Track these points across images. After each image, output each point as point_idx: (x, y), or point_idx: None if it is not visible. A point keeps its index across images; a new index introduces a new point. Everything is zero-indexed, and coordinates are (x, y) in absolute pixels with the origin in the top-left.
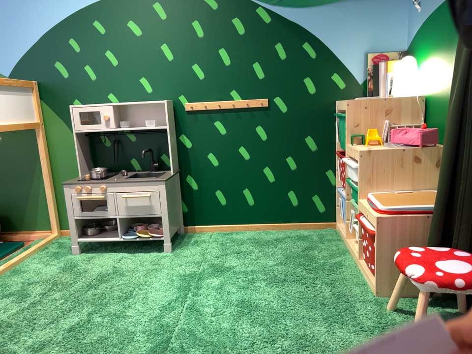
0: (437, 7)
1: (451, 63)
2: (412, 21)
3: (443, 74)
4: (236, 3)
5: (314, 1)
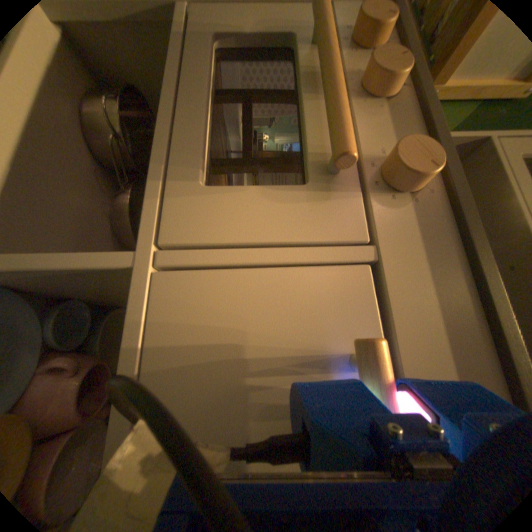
0: None
1: None
2: None
3: None
4: None
5: None
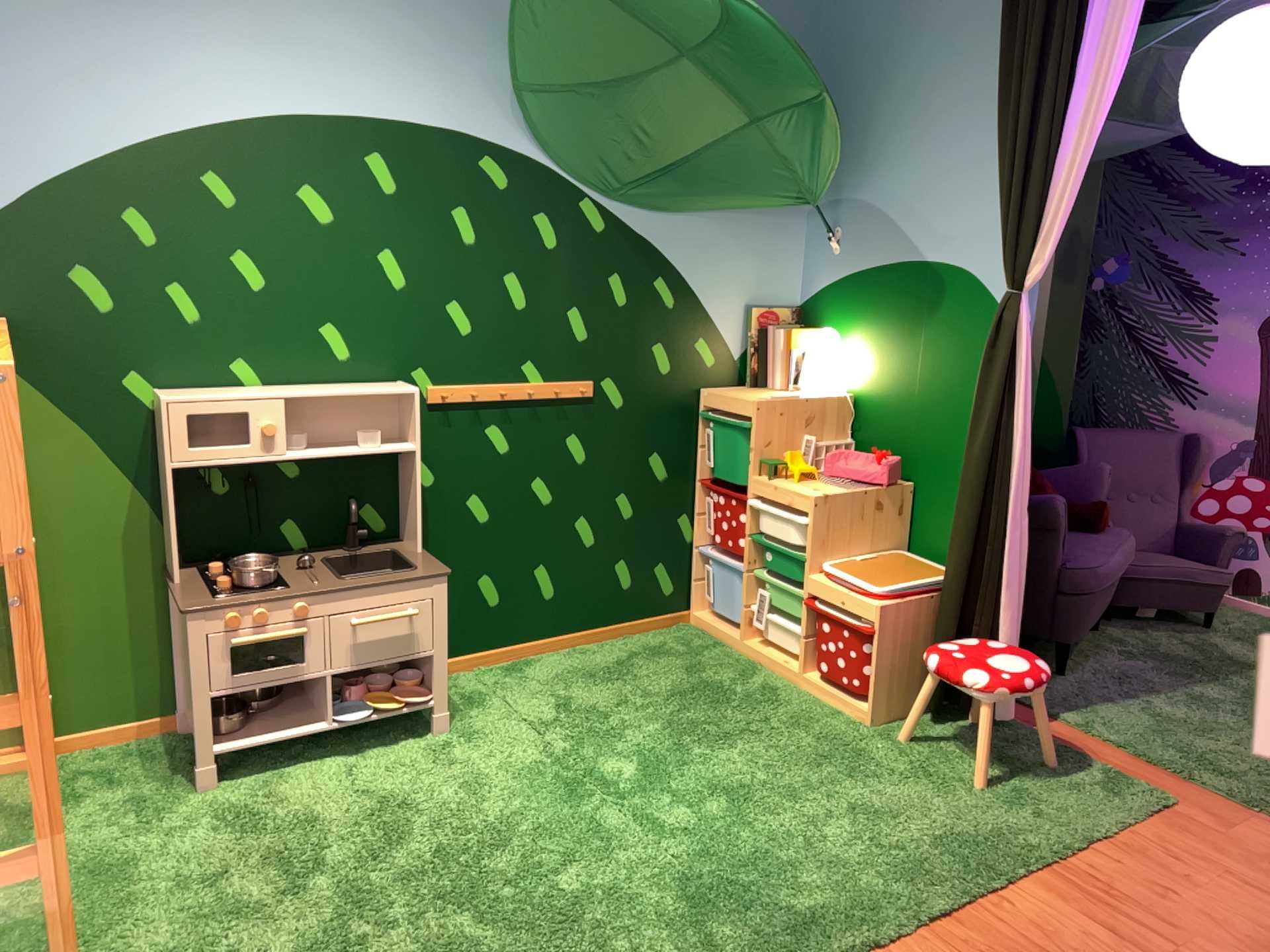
0: (877, 269)
1: (907, 361)
2: (813, 267)
3: (890, 374)
4: (547, 190)
5: (680, 209)
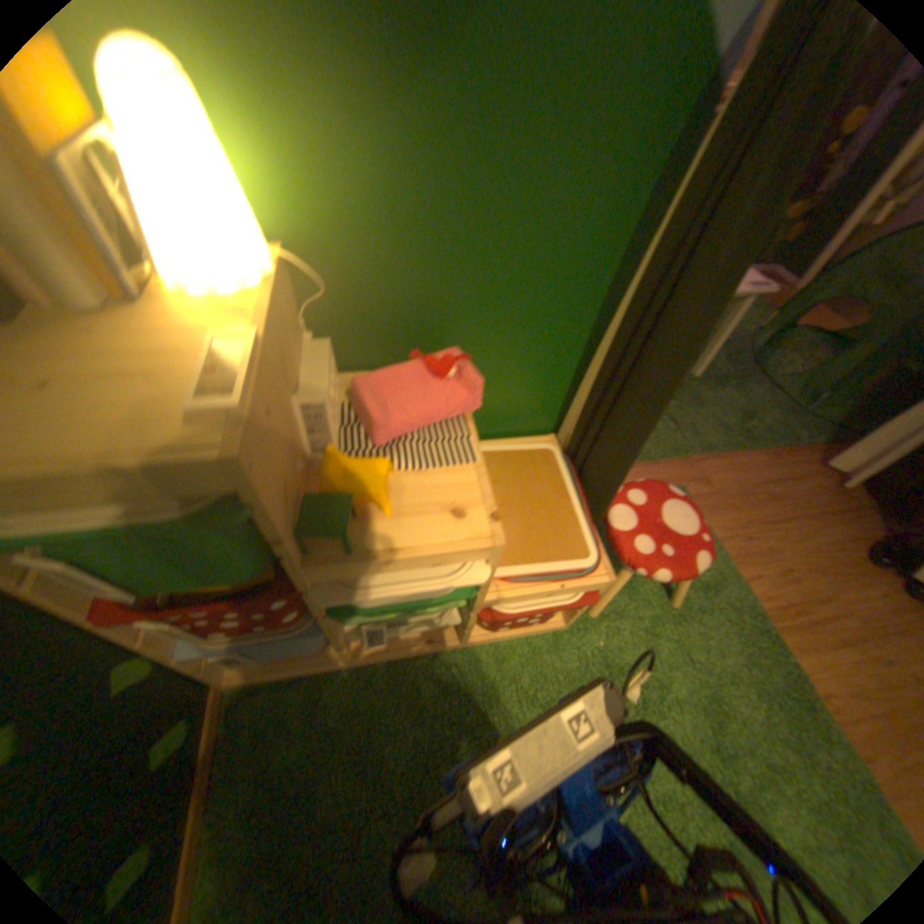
0: None
1: (443, 131)
2: None
3: (394, 170)
4: None
5: None
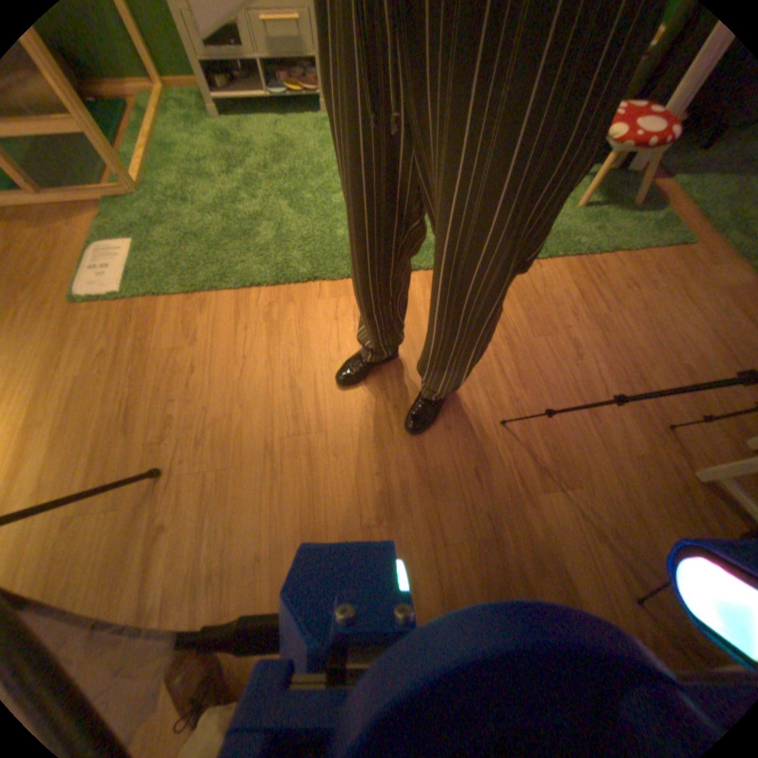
0: None
1: None
2: None
3: None
4: None
5: None
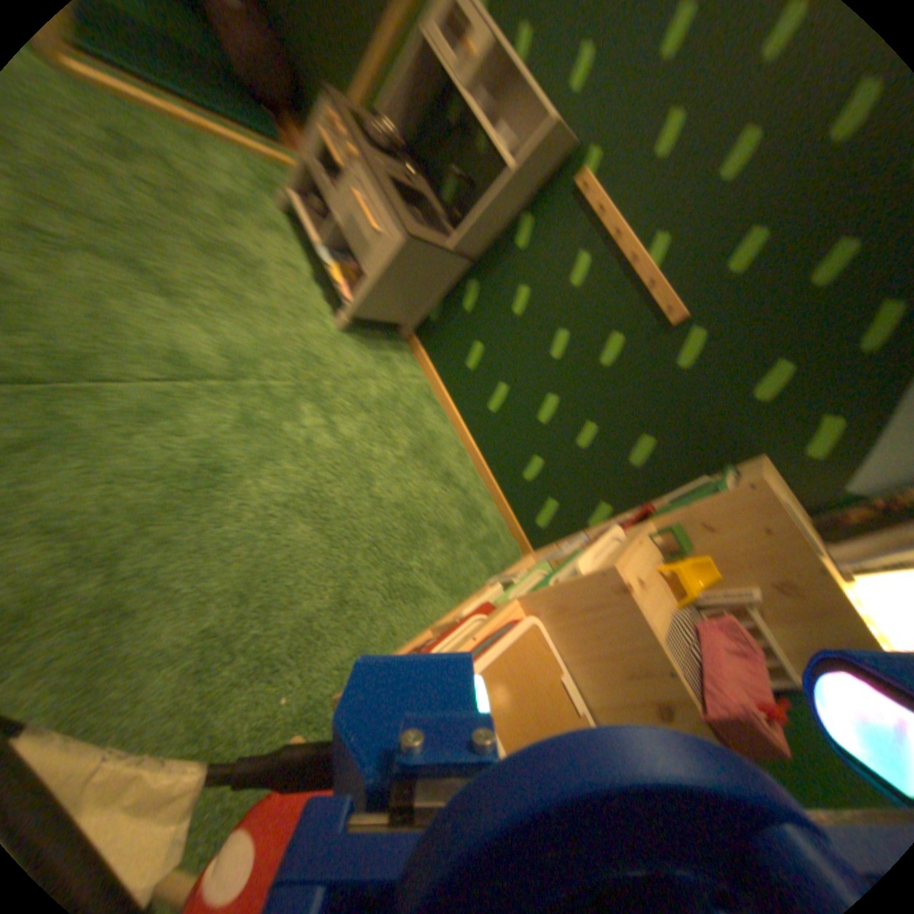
0: None
1: None
2: None
3: None
4: None
5: None
